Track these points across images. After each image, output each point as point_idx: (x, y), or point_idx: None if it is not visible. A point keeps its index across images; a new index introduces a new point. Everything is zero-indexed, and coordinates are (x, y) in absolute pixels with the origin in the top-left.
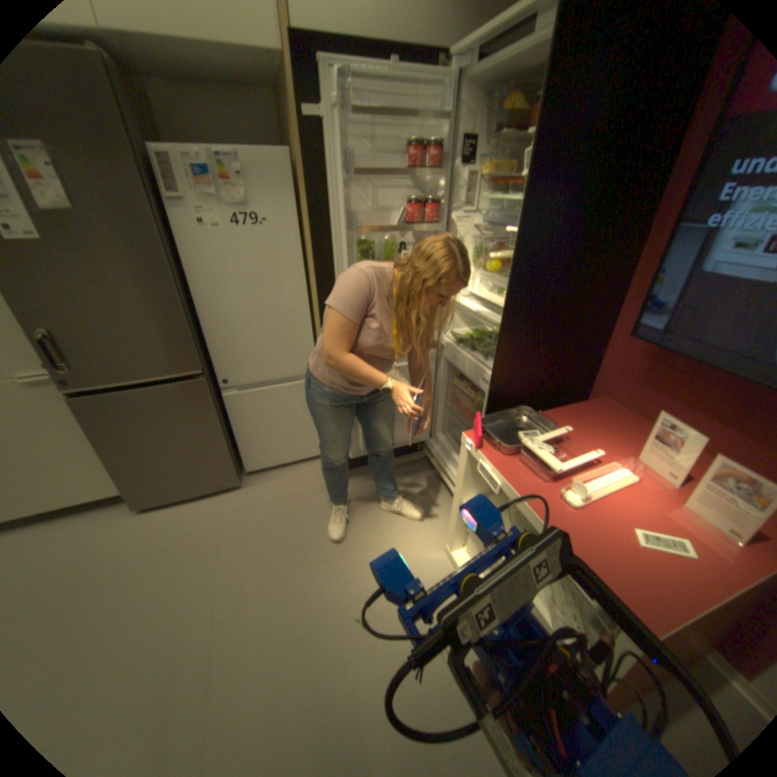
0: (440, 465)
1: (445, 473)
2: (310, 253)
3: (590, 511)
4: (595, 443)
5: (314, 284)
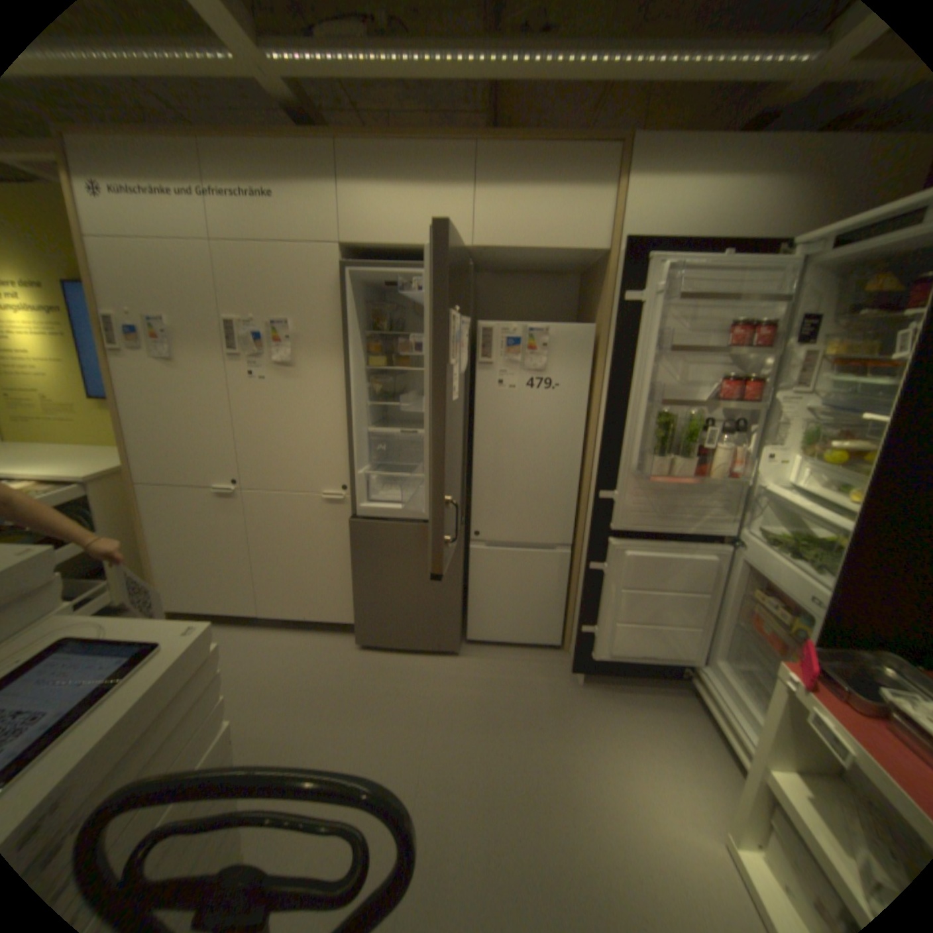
0: (721, 710)
1: (731, 724)
2: (594, 420)
3: None
4: None
5: (591, 450)
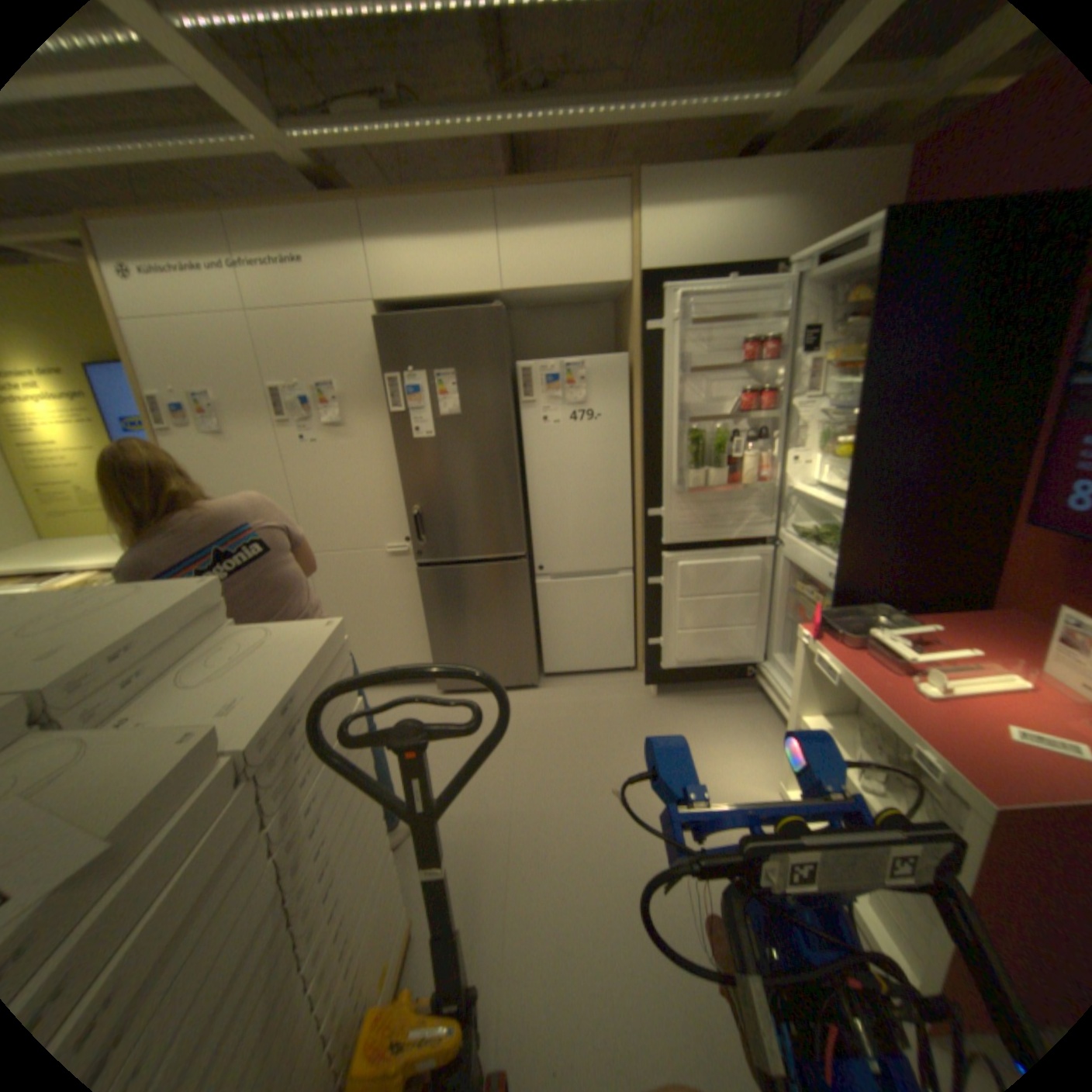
0: (777, 694)
1: (784, 703)
2: (637, 445)
3: (950, 703)
4: (980, 650)
5: (637, 475)
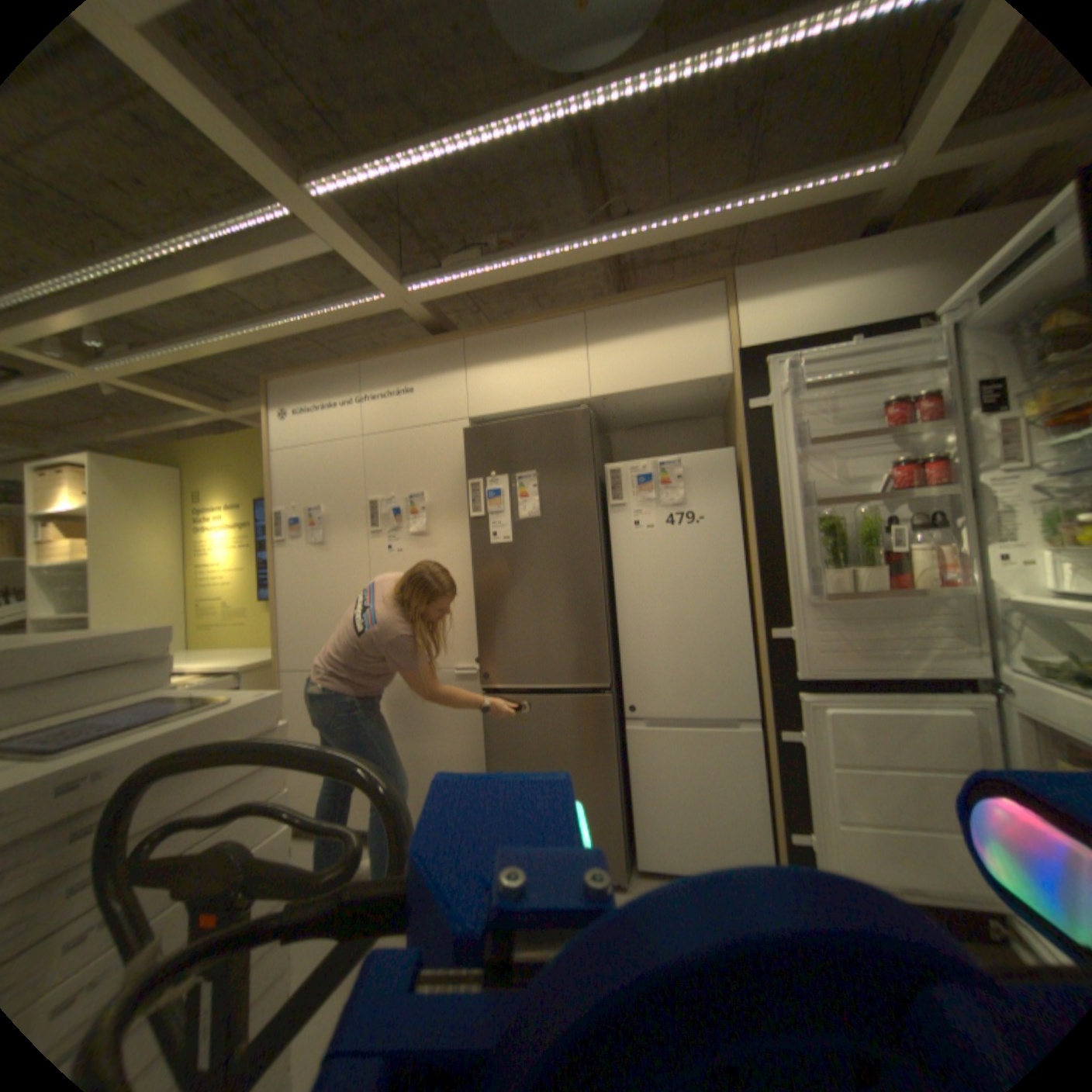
0: None
1: None
2: (755, 550)
3: None
4: None
5: (758, 587)
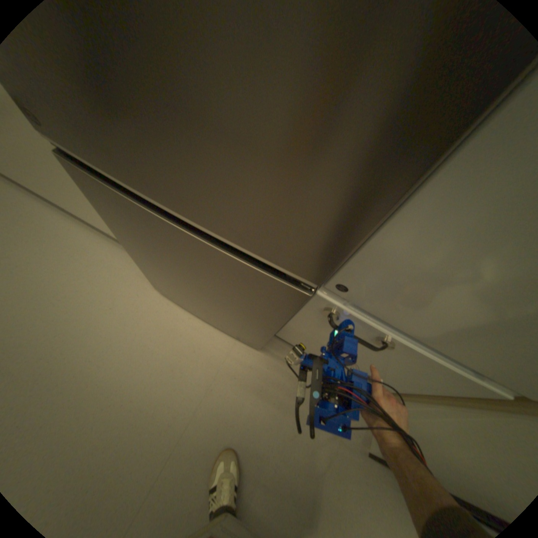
0: None
1: None
2: None
3: None
4: None
5: None
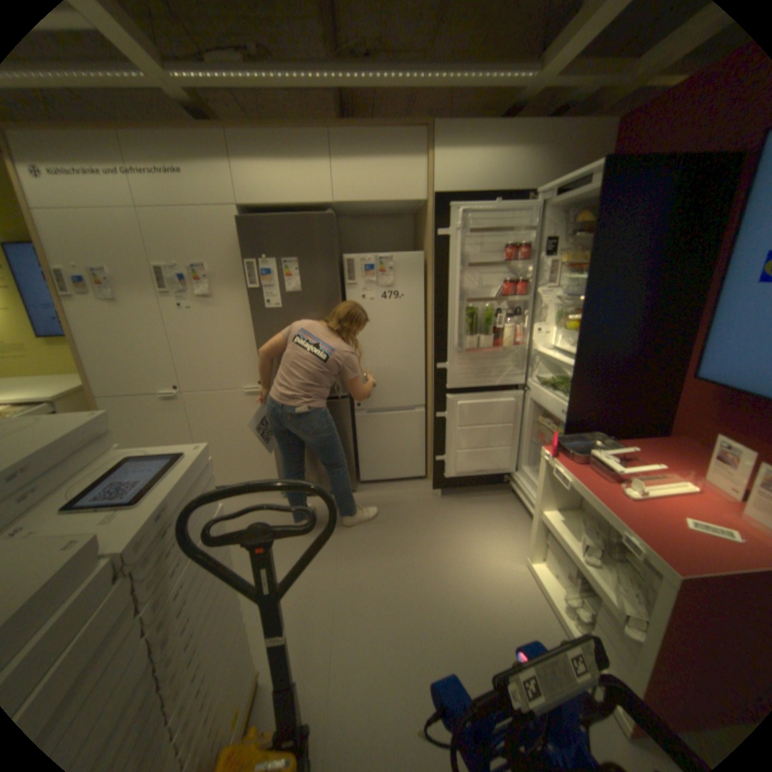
0: (525, 495)
1: (530, 501)
2: (430, 317)
3: (648, 502)
4: (665, 465)
5: (430, 338)
